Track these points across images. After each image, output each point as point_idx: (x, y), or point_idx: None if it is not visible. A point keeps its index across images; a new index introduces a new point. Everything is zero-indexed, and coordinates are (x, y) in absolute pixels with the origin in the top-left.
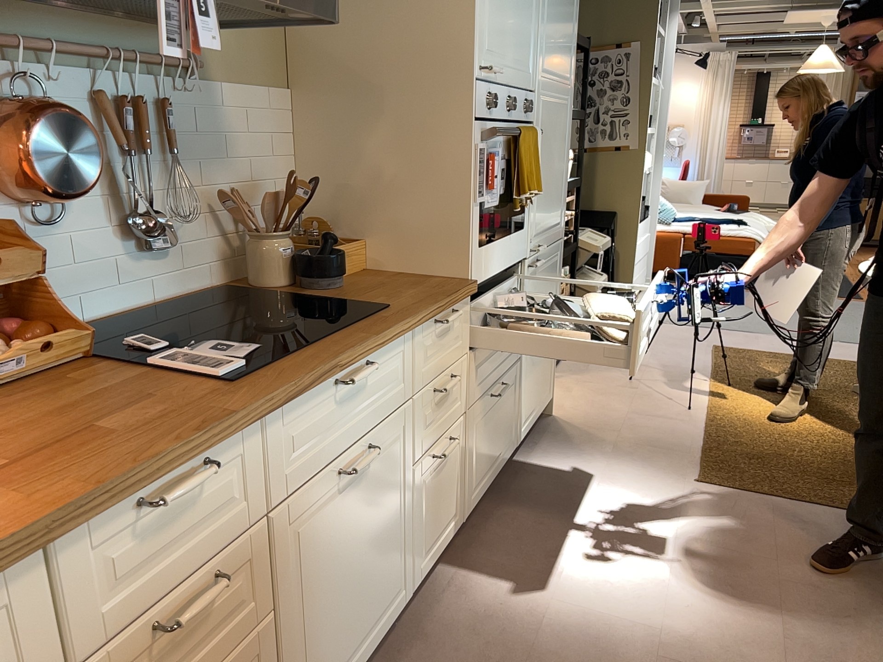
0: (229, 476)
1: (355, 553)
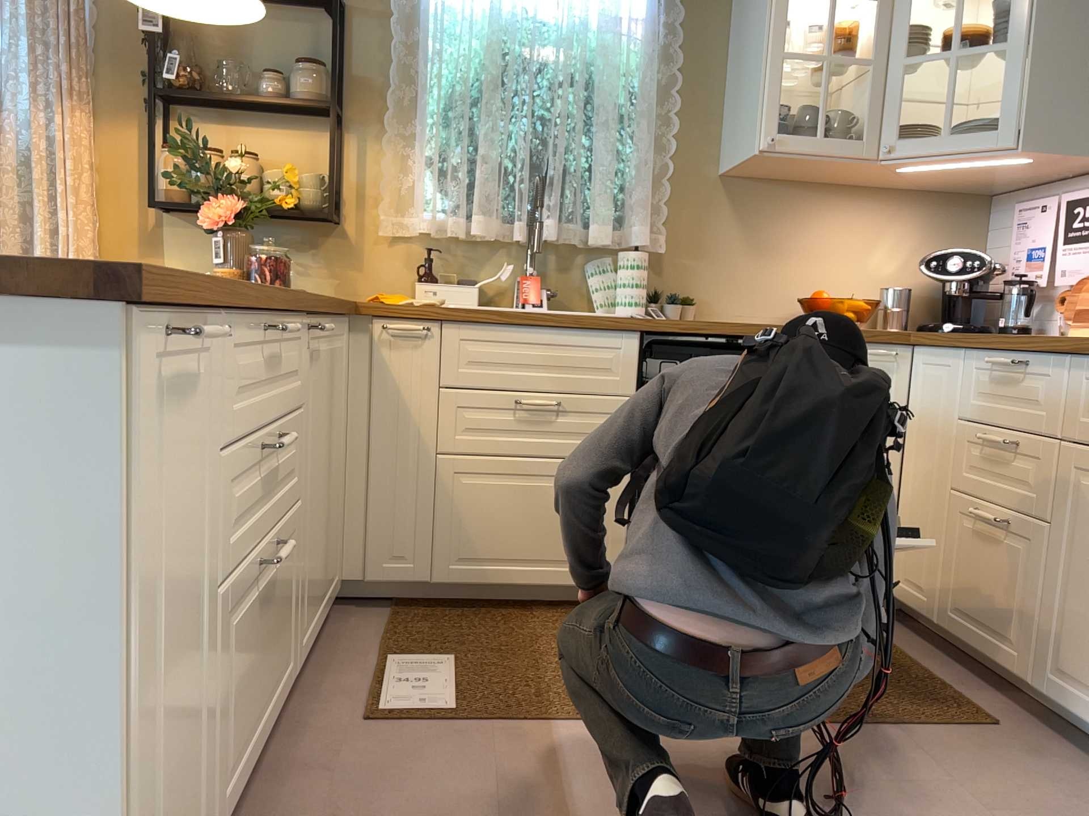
0: (1039, 386)
1: None
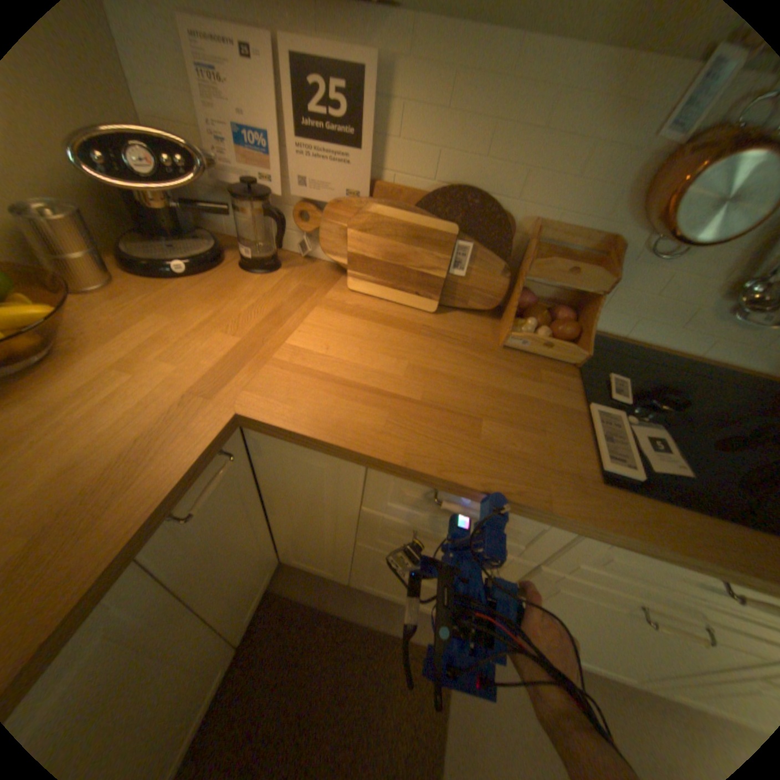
0: (520, 528)
1: (607, 638)
